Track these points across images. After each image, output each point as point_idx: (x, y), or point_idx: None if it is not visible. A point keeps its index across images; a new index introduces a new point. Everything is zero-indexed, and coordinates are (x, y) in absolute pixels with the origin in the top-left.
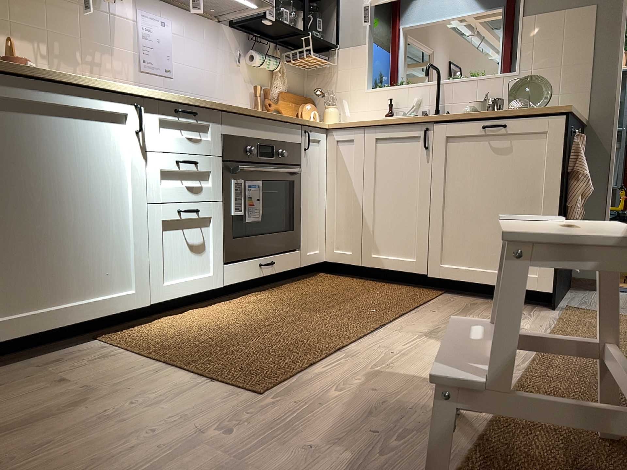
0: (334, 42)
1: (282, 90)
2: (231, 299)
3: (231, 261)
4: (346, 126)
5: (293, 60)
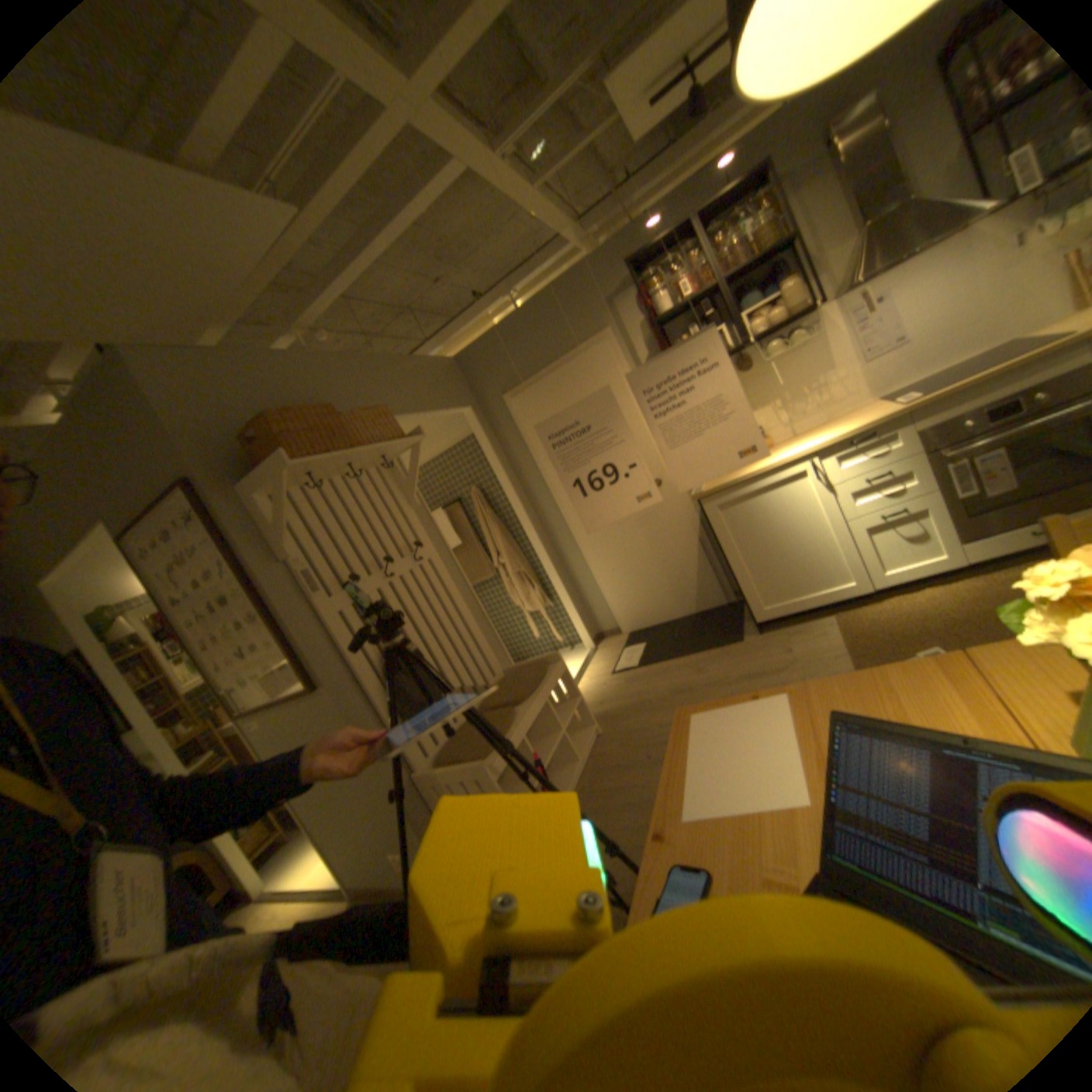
0: None
1: None
2: (994, 571)
3: (981, 537)
4: None
5: None
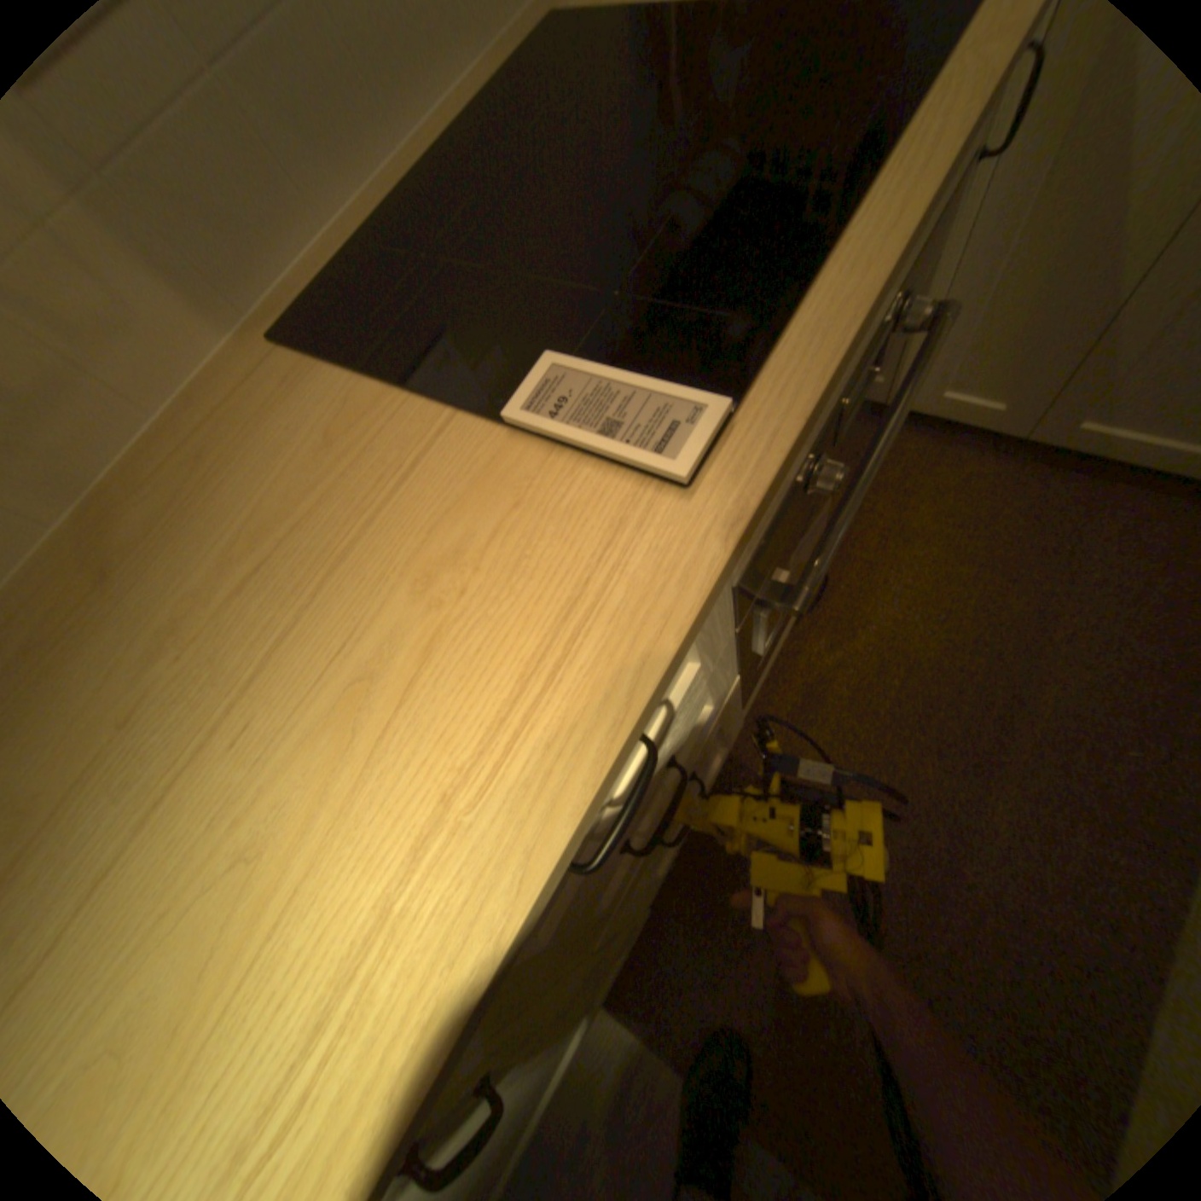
0: None
1: None
2: None
3: None
4: None
5: None
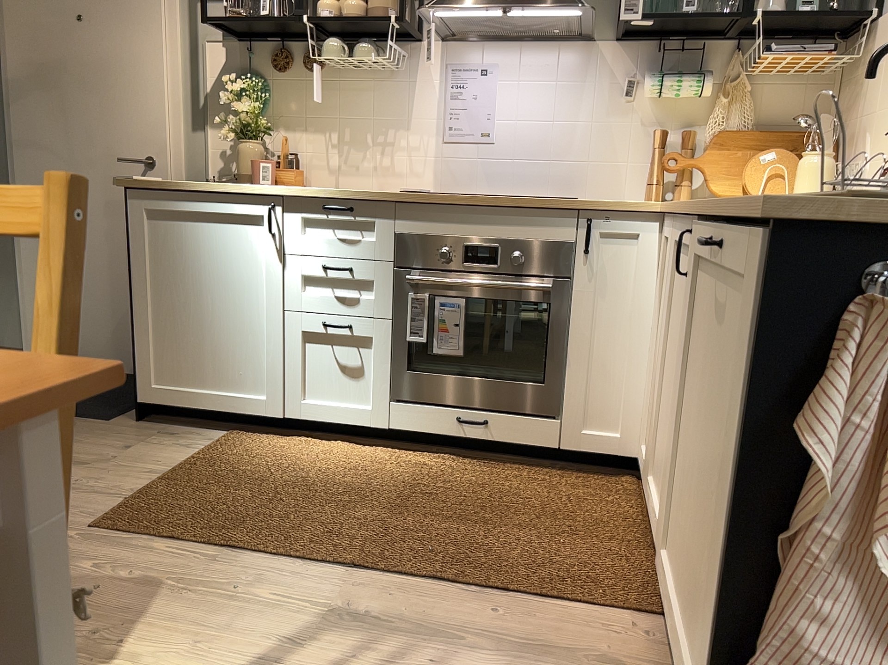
0: (878, 2)
1: (727, 129)
2: (417, 452)
3: (418, 402)
4: (668, 213)
5: (750, 68)
